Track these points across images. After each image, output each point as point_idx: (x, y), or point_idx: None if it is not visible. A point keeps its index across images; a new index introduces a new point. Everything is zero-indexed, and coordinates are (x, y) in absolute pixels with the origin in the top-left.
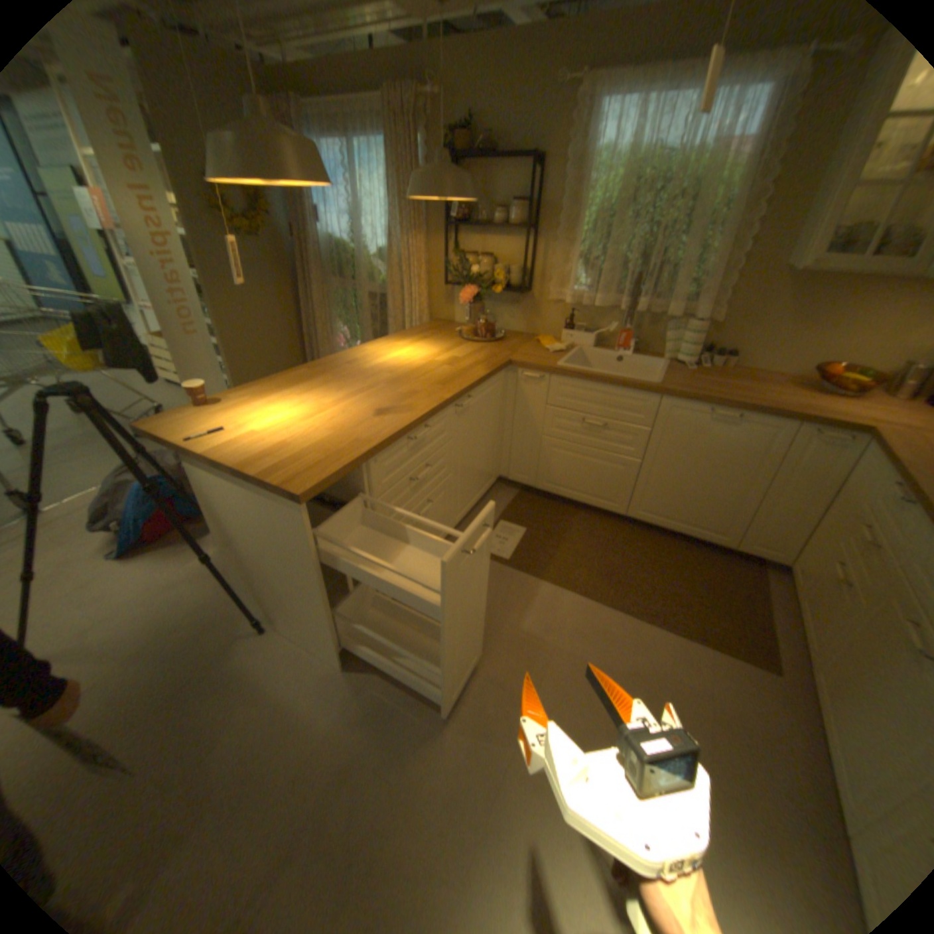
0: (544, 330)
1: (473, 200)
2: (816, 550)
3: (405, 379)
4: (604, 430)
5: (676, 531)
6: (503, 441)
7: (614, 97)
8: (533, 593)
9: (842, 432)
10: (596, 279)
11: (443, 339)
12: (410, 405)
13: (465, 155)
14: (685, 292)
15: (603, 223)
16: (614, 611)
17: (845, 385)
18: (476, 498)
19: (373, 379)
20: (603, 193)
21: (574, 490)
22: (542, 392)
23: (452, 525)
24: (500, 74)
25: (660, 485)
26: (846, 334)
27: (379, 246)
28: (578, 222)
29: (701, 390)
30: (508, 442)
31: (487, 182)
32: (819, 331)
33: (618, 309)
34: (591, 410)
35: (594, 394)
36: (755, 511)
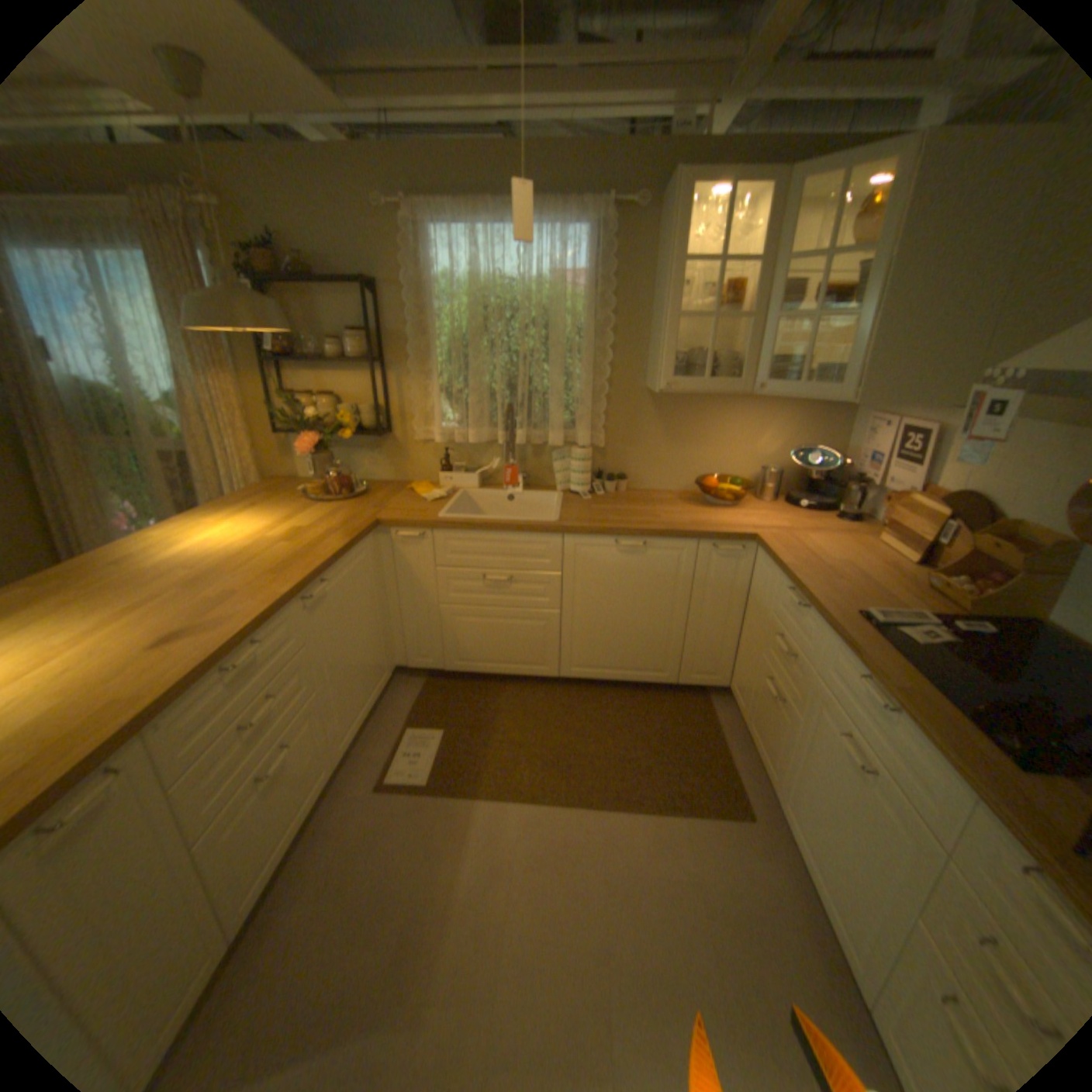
0: (419, 475)
1: (293, 330)
2: (745, 666)
3: (215, 574)
4: (512, 584)
5: (615, 681)
6: (392, 621)
7: (440, 226)
8: (467, 825)
9: (733, 543)
10: (466, 414)
11: (281, 503)
12: (222, 616)
13: (271, 278)
14: (561, 421)
15: (458, 354)
16: (571, 810)
17: (722, 496)
18: (367, 708)
19: (158, 583)
20: (451, 322)
21: (494, 662)
22: (428, 552)
23: (334, 763)
24: (299, 190)
25: (586, 633)
26: (710, 448)
27: (165, 389)
28: (431, 353)
29: (600, 522)
30: (399, 621)
31: (308, 309)
32: (688, 448)
33: (497, 443)
34: (490, 564)
35: (490, 544)
36: (683, 639)
